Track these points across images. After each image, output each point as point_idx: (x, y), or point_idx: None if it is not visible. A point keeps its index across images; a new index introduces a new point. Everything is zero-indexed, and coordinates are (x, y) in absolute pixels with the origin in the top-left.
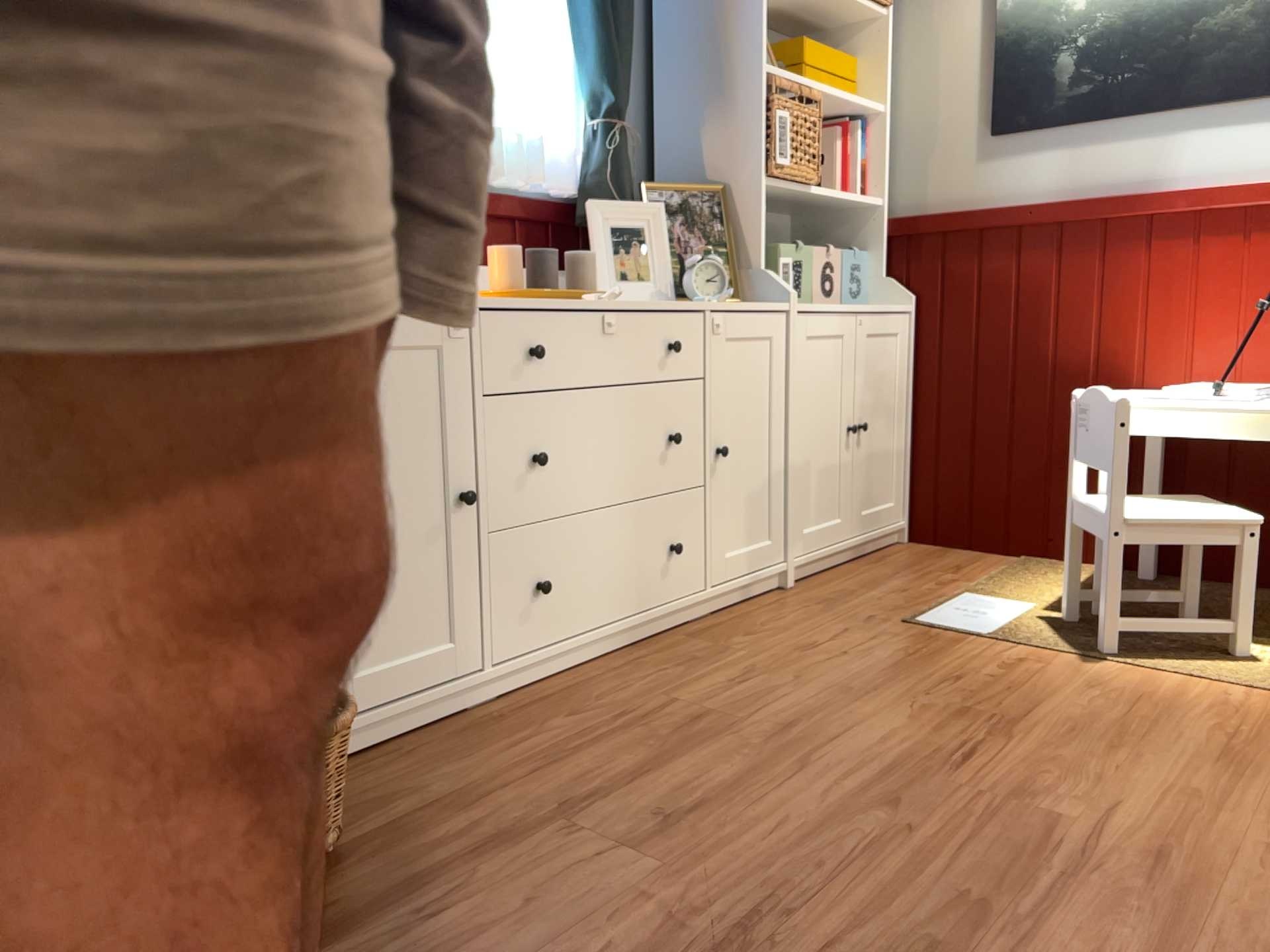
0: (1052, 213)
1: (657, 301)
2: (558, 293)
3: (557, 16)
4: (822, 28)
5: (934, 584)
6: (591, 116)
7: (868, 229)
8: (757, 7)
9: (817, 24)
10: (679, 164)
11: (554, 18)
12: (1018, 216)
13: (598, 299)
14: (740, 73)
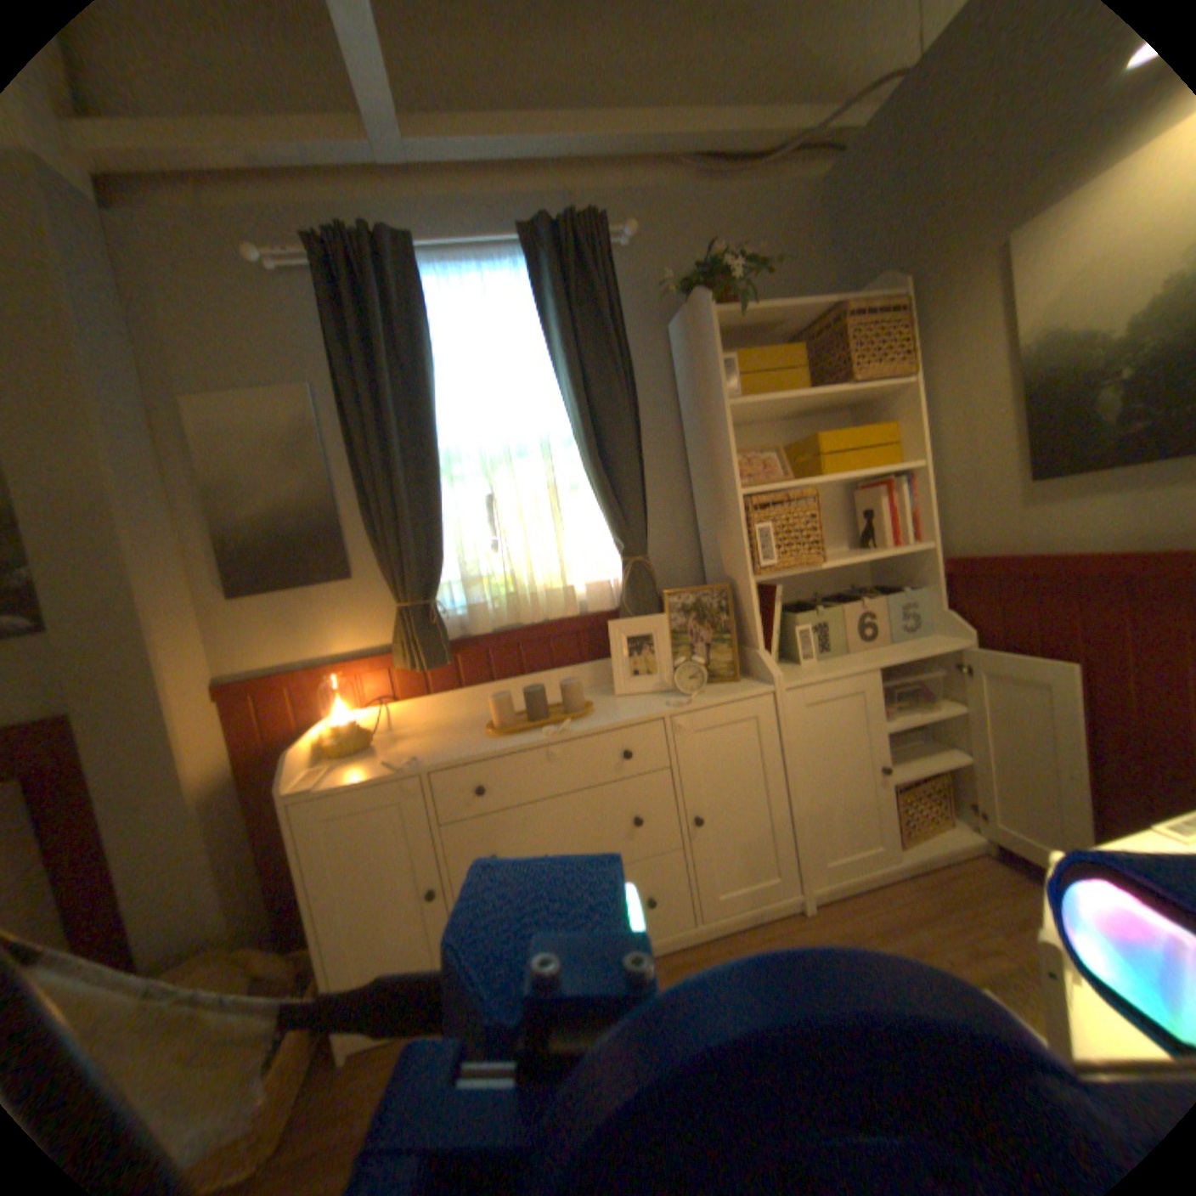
0: (1114, 564)
1: (618, 717)
2: (530, 725)
3: (586, 495)
4: (865, 400)
5: (964, 955)
6: (619, 553)
7: (926, 567)
8: (728, 445)
9: (856, 401)
10: (712, 559)
11: (586, 495)
12: (1073, 565)
13: (548, 734)
14: (728, 496)
